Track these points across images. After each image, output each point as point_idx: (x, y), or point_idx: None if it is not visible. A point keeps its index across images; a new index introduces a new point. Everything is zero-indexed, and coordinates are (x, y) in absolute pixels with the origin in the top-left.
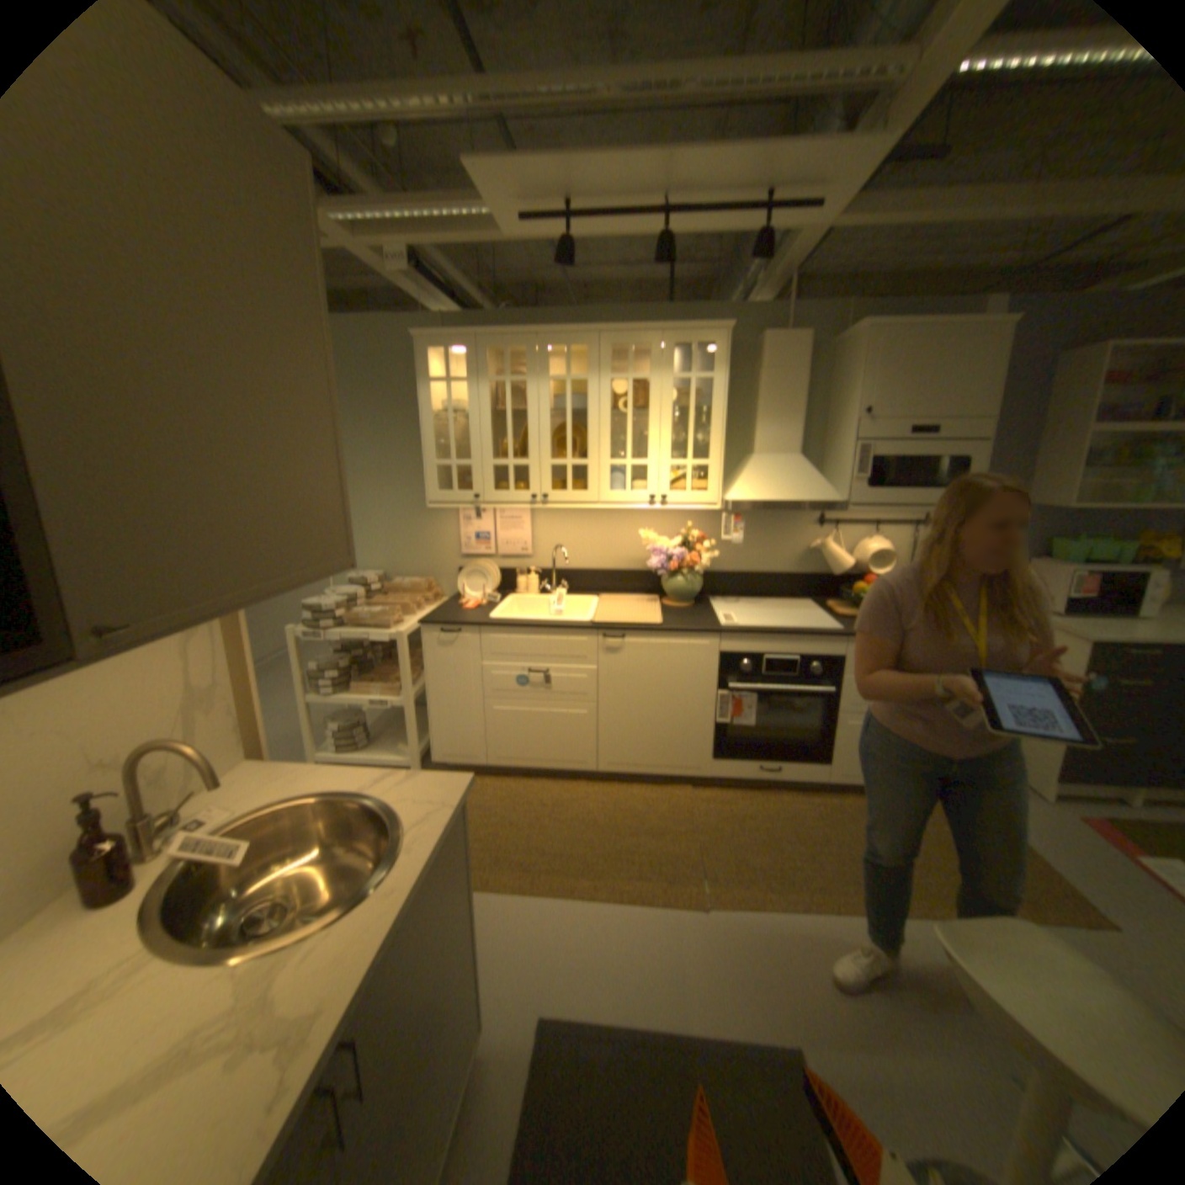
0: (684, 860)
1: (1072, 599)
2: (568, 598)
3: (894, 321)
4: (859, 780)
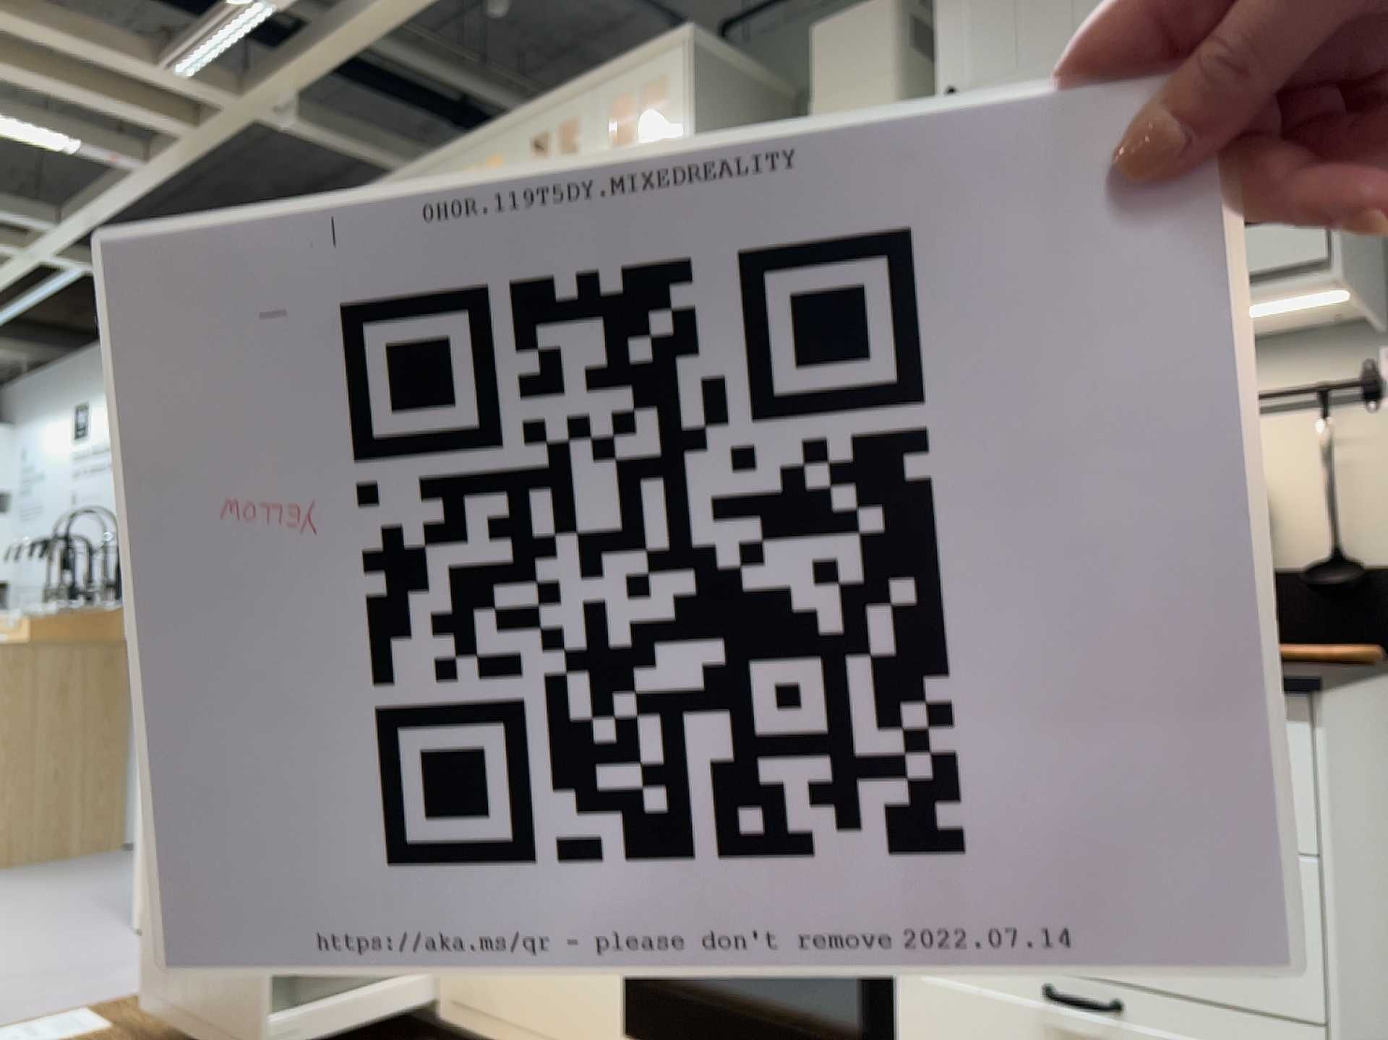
0: None
1: None
2: None
3: None
4: None
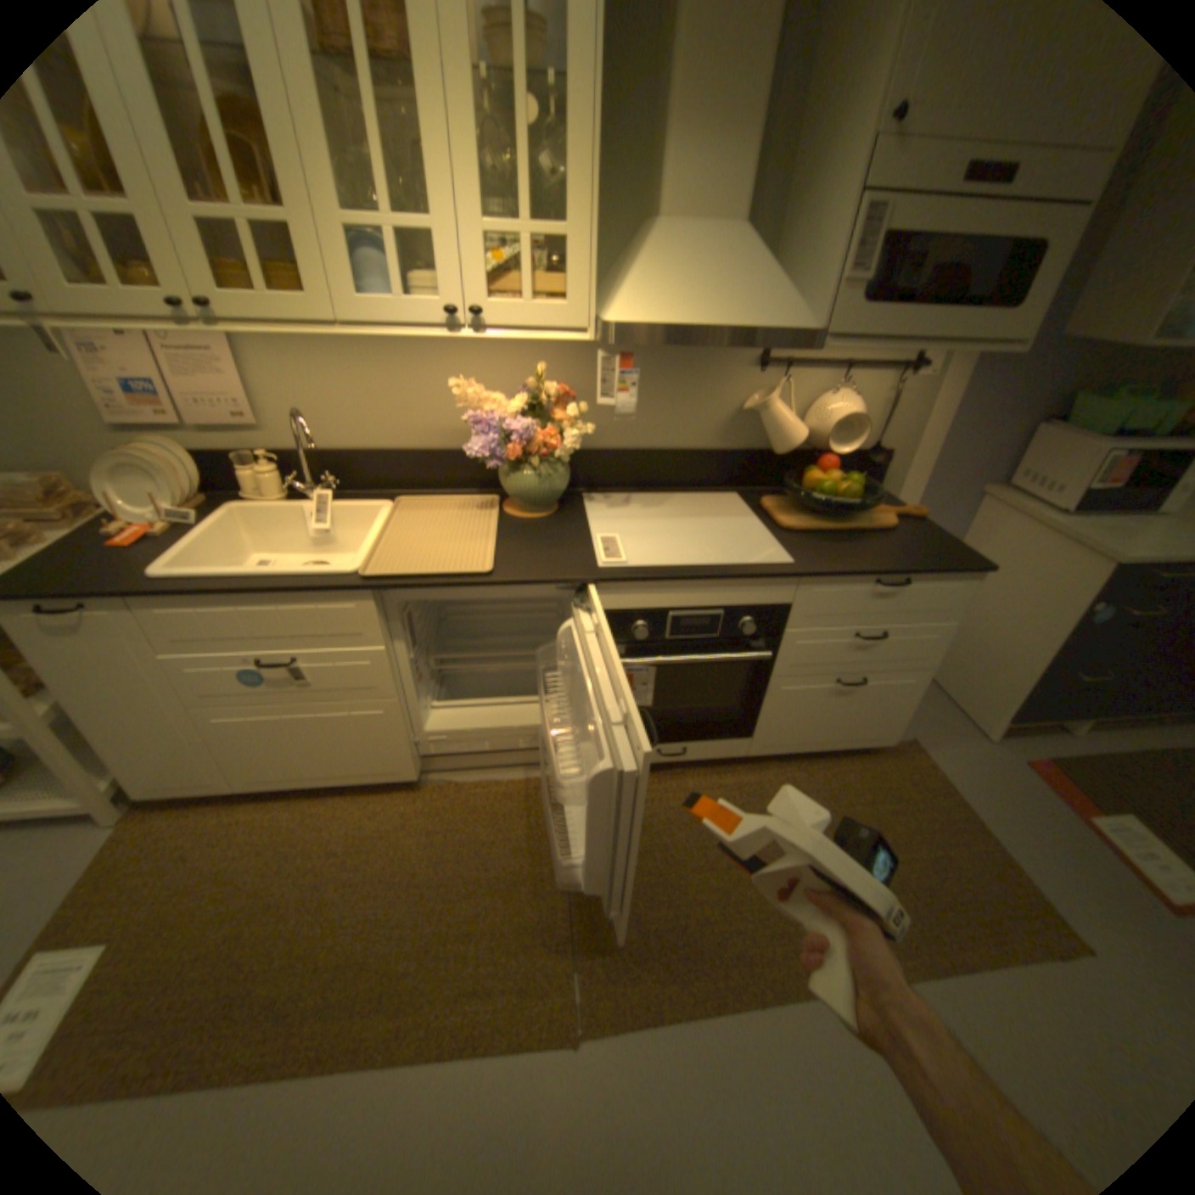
0: (545, 937)
1: (1090, 490)
2: (338, 508)
3: None
4: (785, 750)
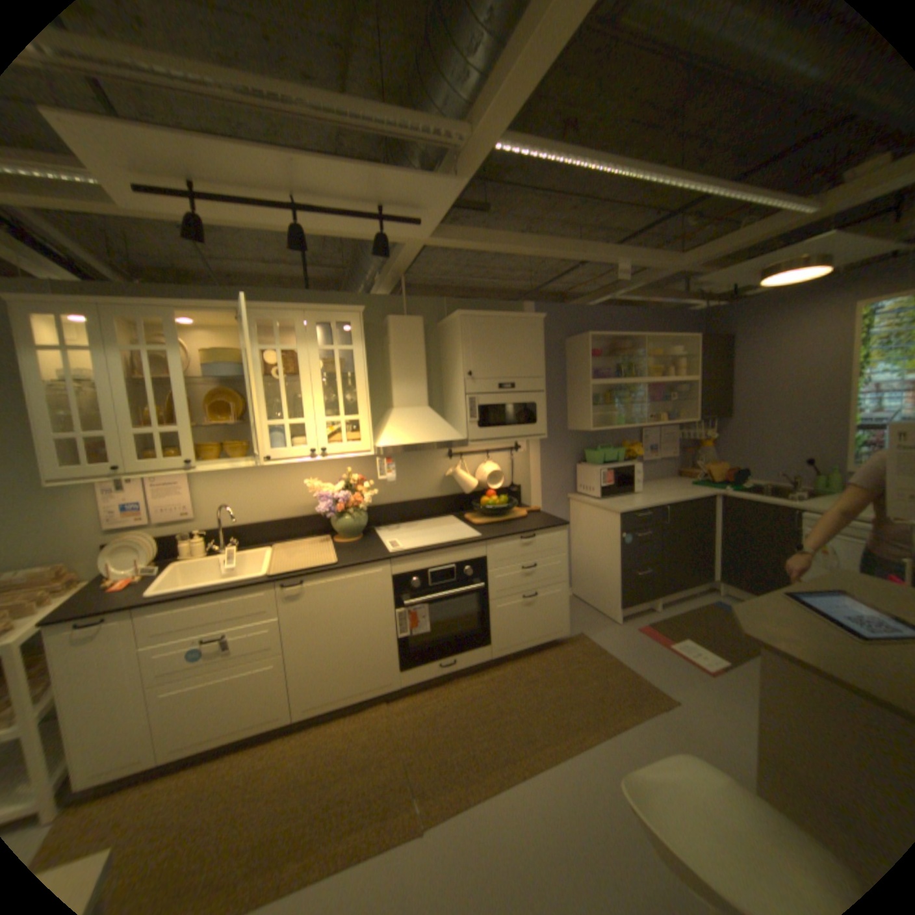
0: (391, 788)
1: (602, 488)
2: (240, 555)
3: (475, 314)
4: (511, 650)
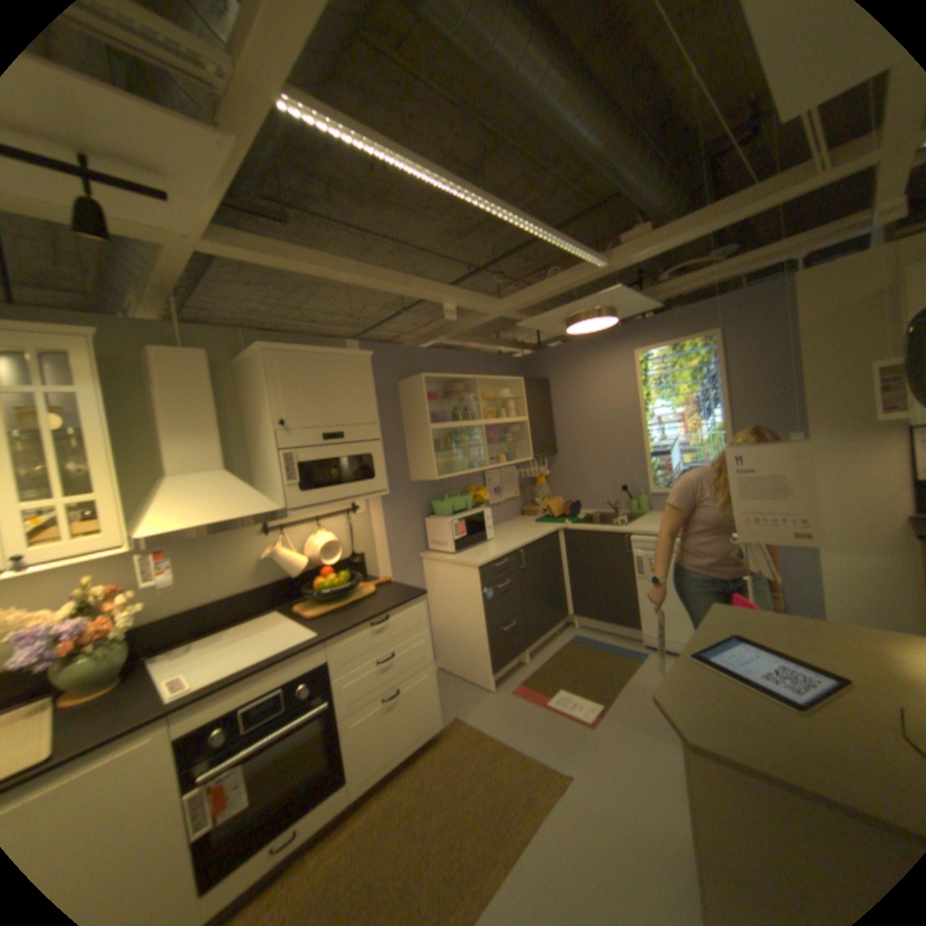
0: None
1: (455, 541)
2: None
3: (282, 348)
4: (373, 780)
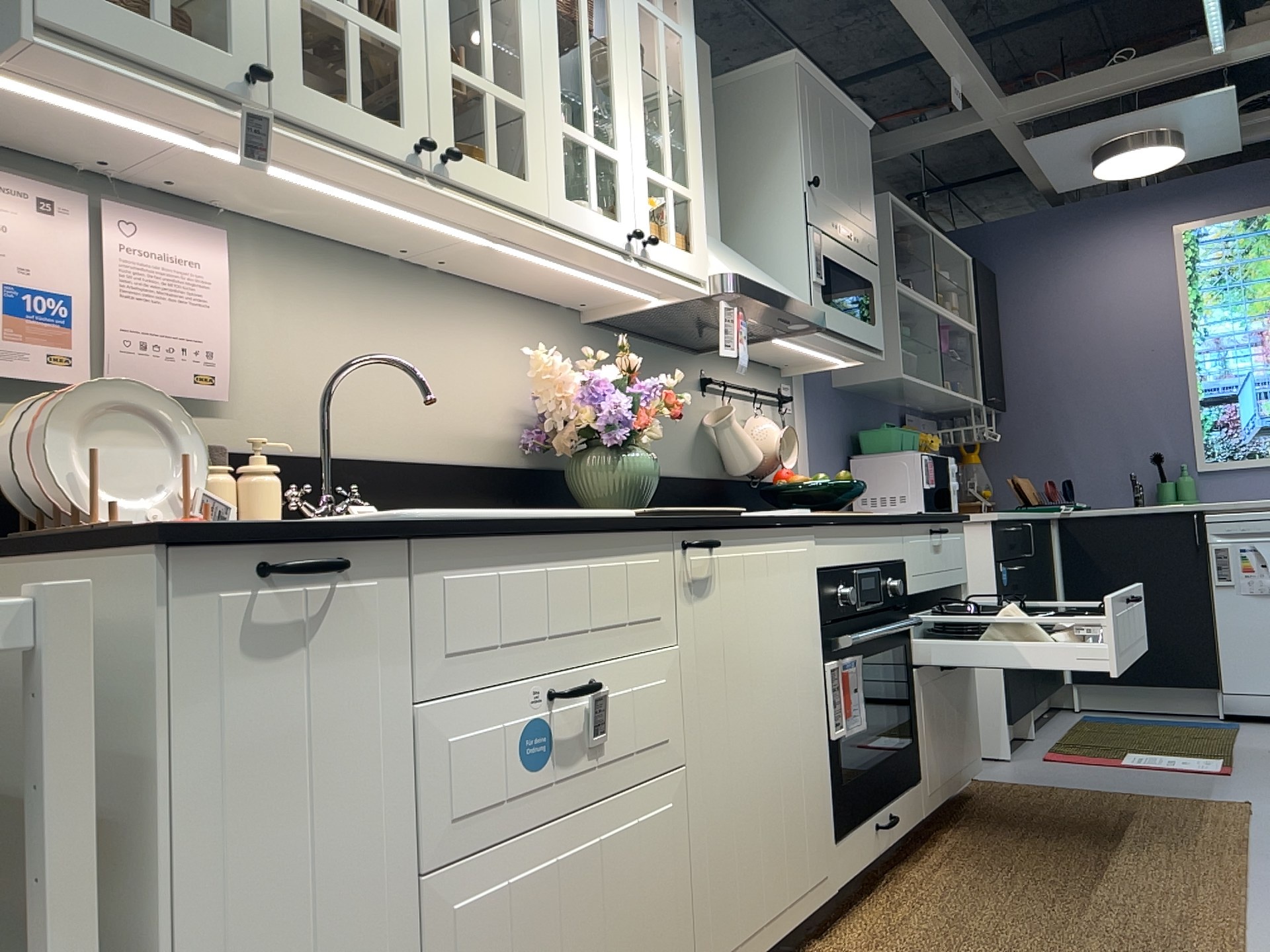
0: None
1: (925, 492)
2: None
3: (813, 72)
4: (940, 794)
